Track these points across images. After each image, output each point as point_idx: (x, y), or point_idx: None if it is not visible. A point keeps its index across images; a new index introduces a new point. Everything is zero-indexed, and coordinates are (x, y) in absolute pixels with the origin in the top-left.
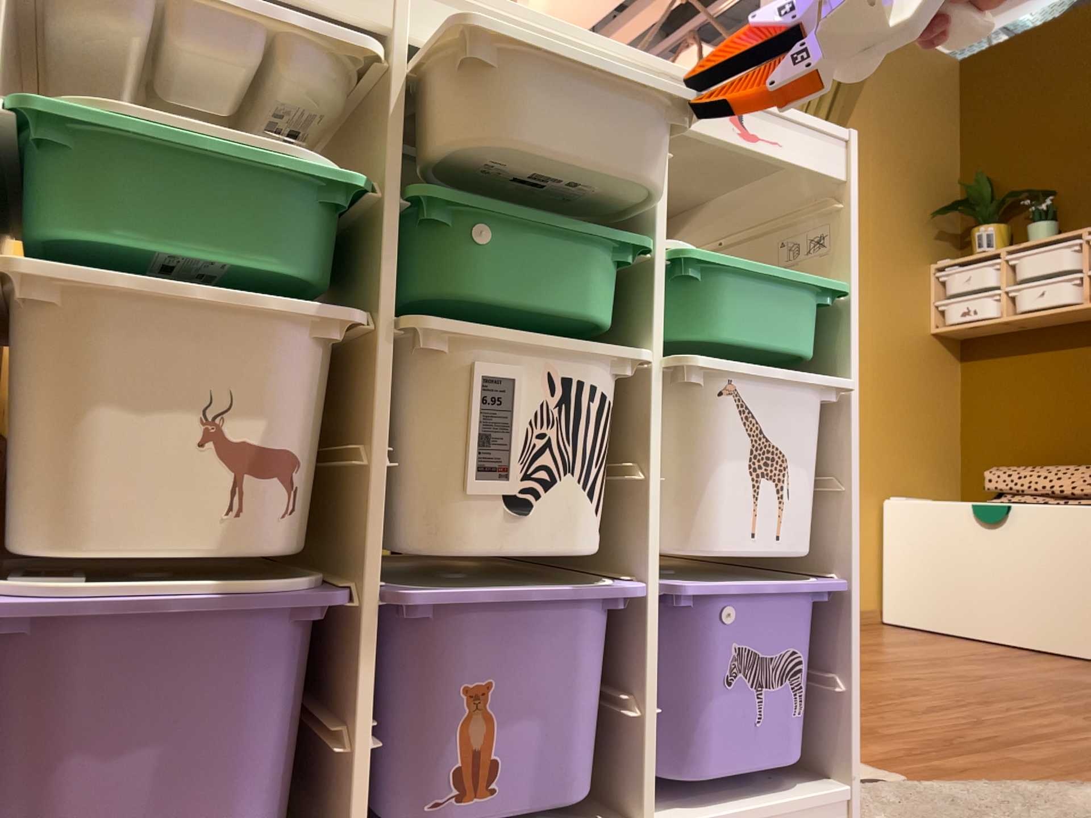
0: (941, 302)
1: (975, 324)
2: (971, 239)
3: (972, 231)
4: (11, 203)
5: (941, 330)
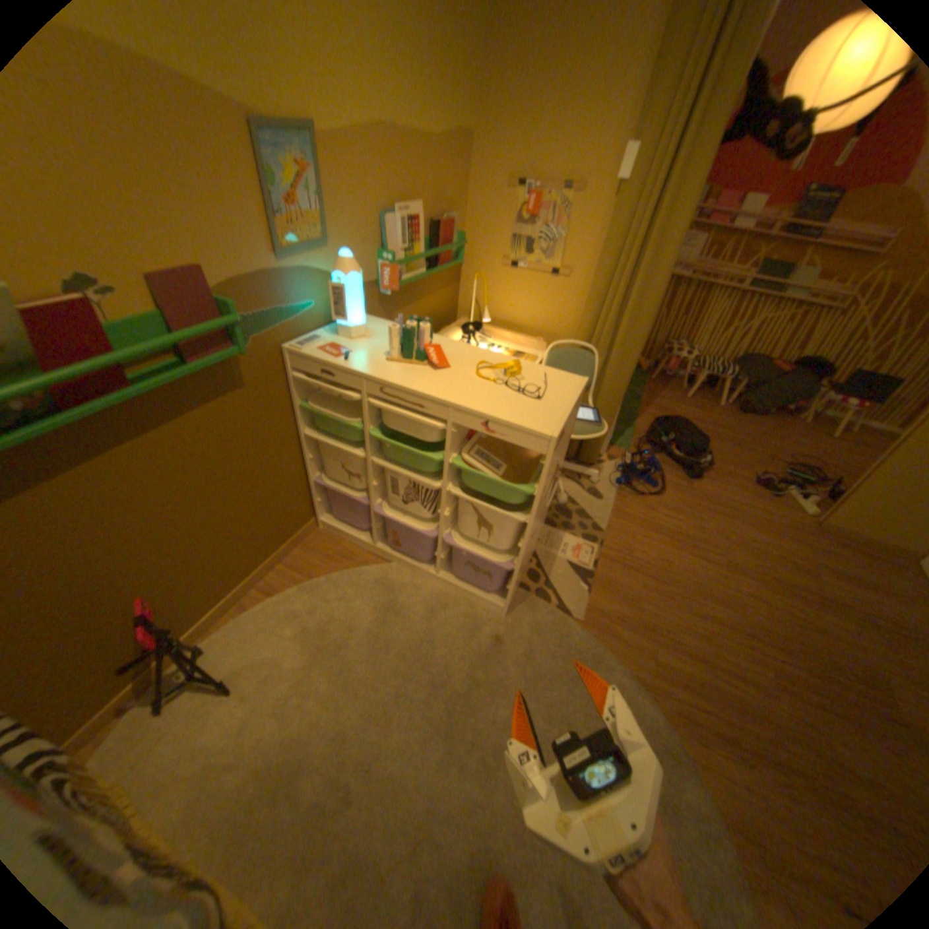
0: None
1: None
2: None
3: None
4: (309, 413)
5: None
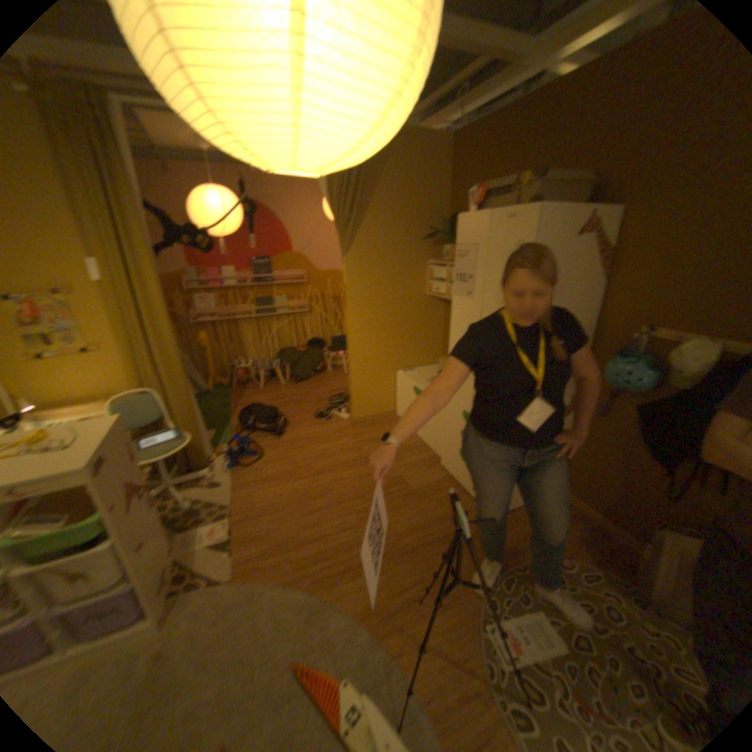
0: (432, 282)
1: (440, 297)
2: (444, 251)
3: (445, 247)
4: None
5: (431, 295)
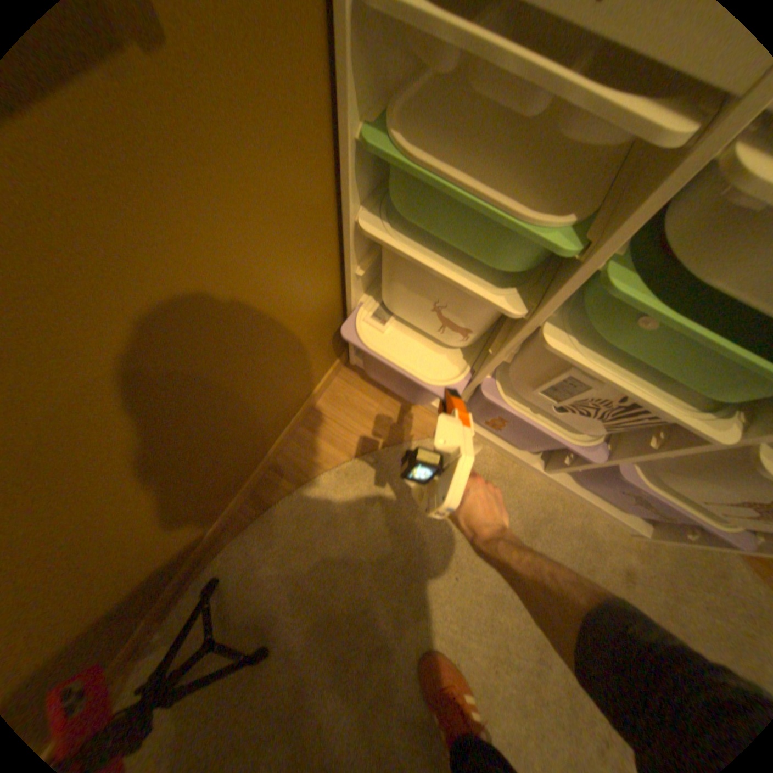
0: None
1: None
2: None
3: None
4: (374, 159)
5: None
